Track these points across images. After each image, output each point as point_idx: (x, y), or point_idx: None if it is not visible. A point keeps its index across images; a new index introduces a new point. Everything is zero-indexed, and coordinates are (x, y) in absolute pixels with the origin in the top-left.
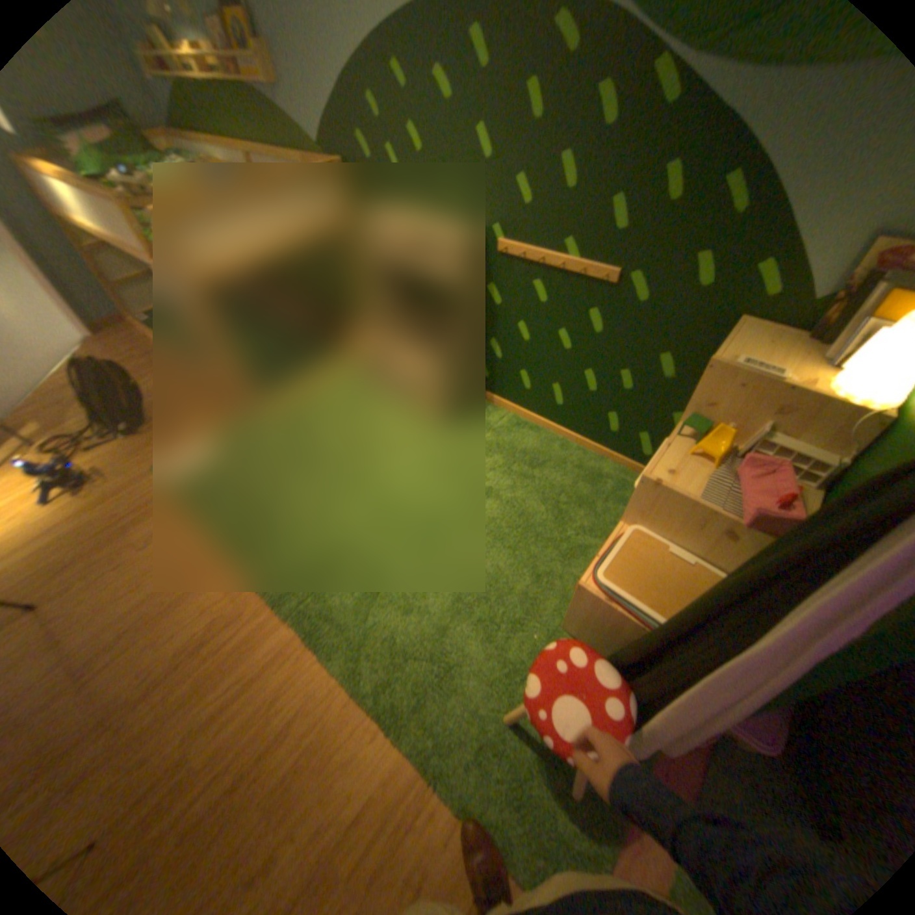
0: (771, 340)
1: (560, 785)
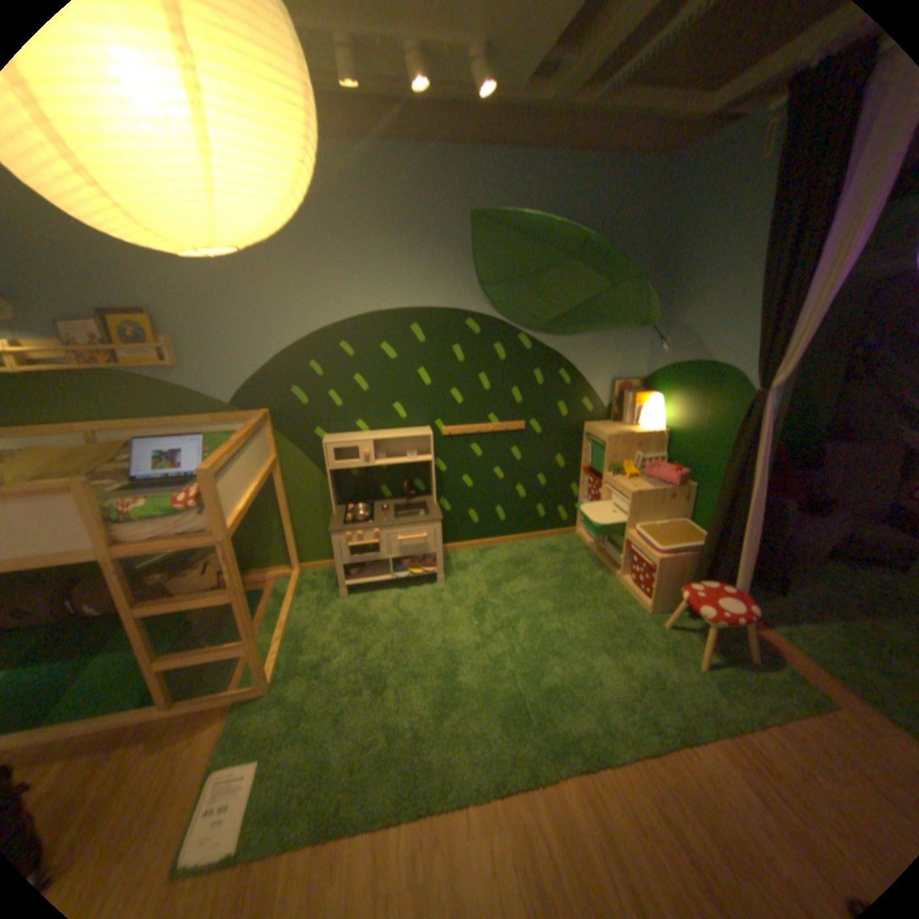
0: (605, 426)
1: (748, 666)
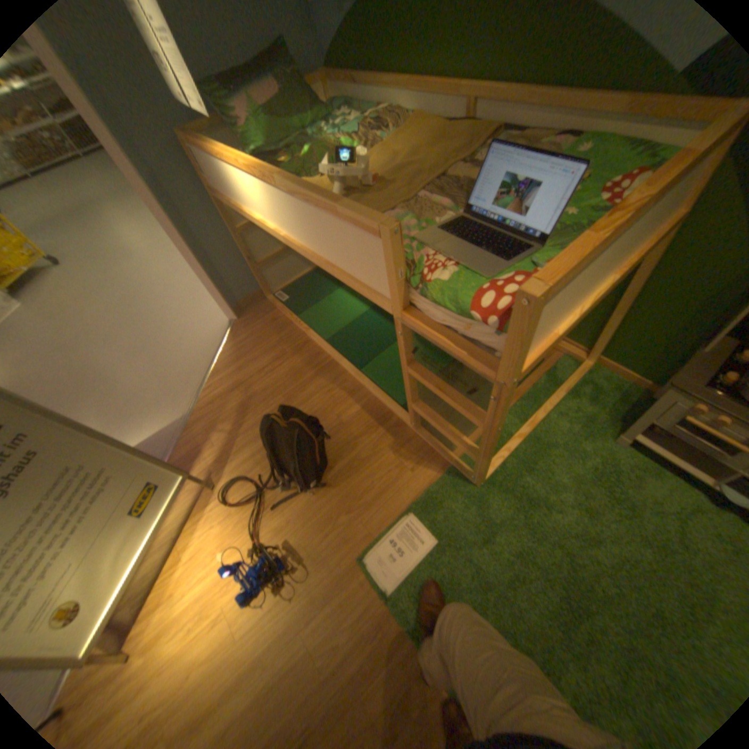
0: None
1: None
